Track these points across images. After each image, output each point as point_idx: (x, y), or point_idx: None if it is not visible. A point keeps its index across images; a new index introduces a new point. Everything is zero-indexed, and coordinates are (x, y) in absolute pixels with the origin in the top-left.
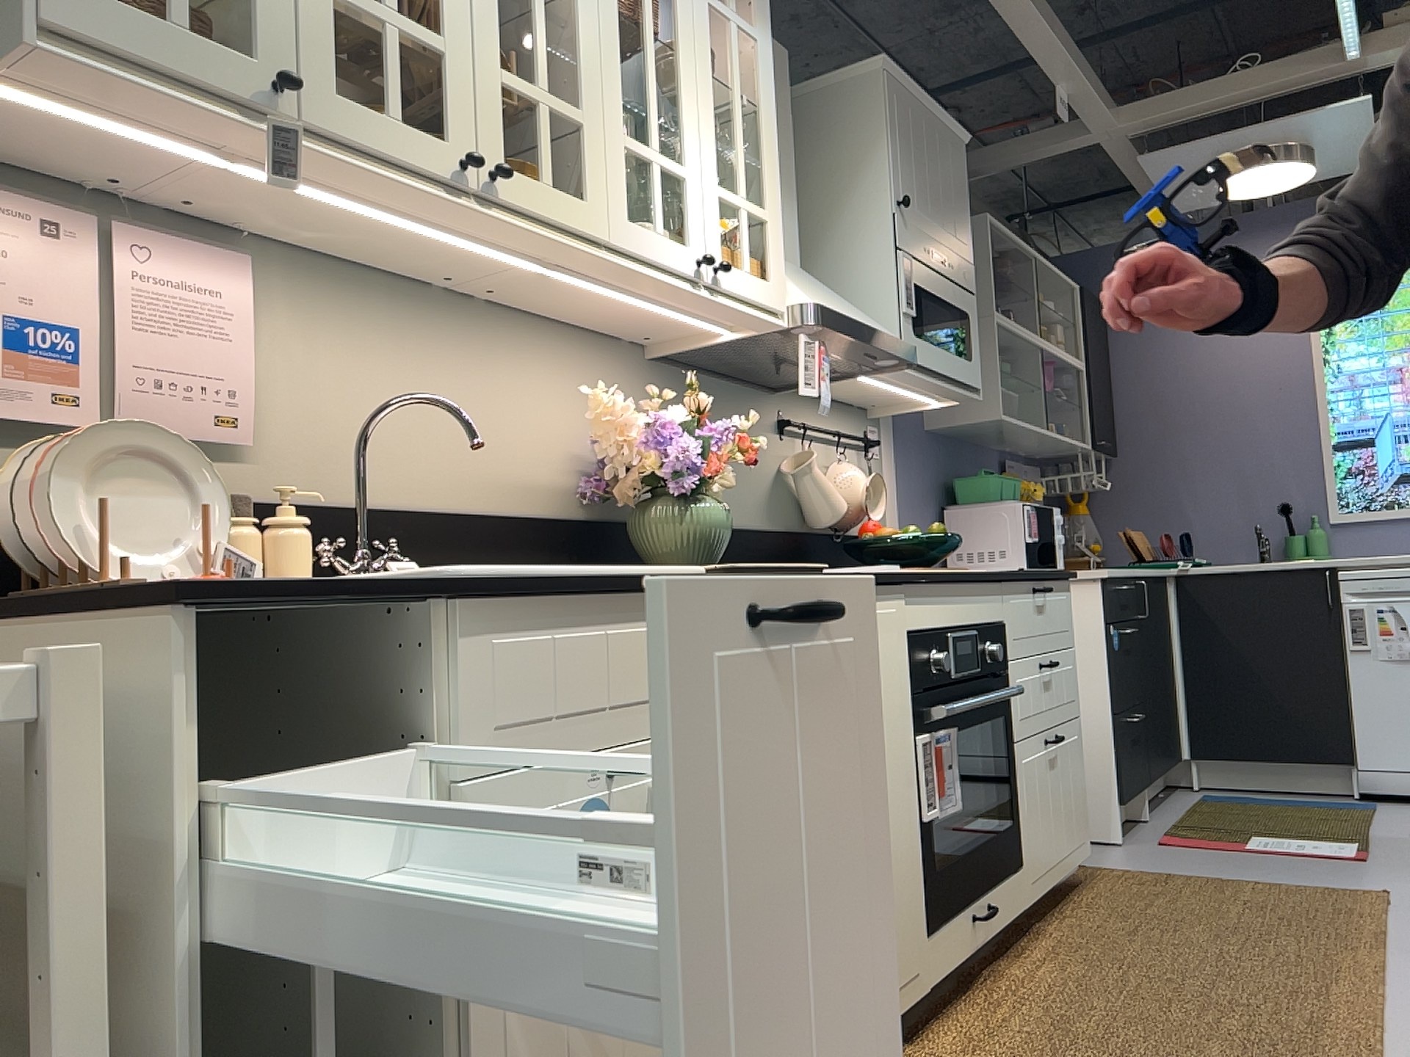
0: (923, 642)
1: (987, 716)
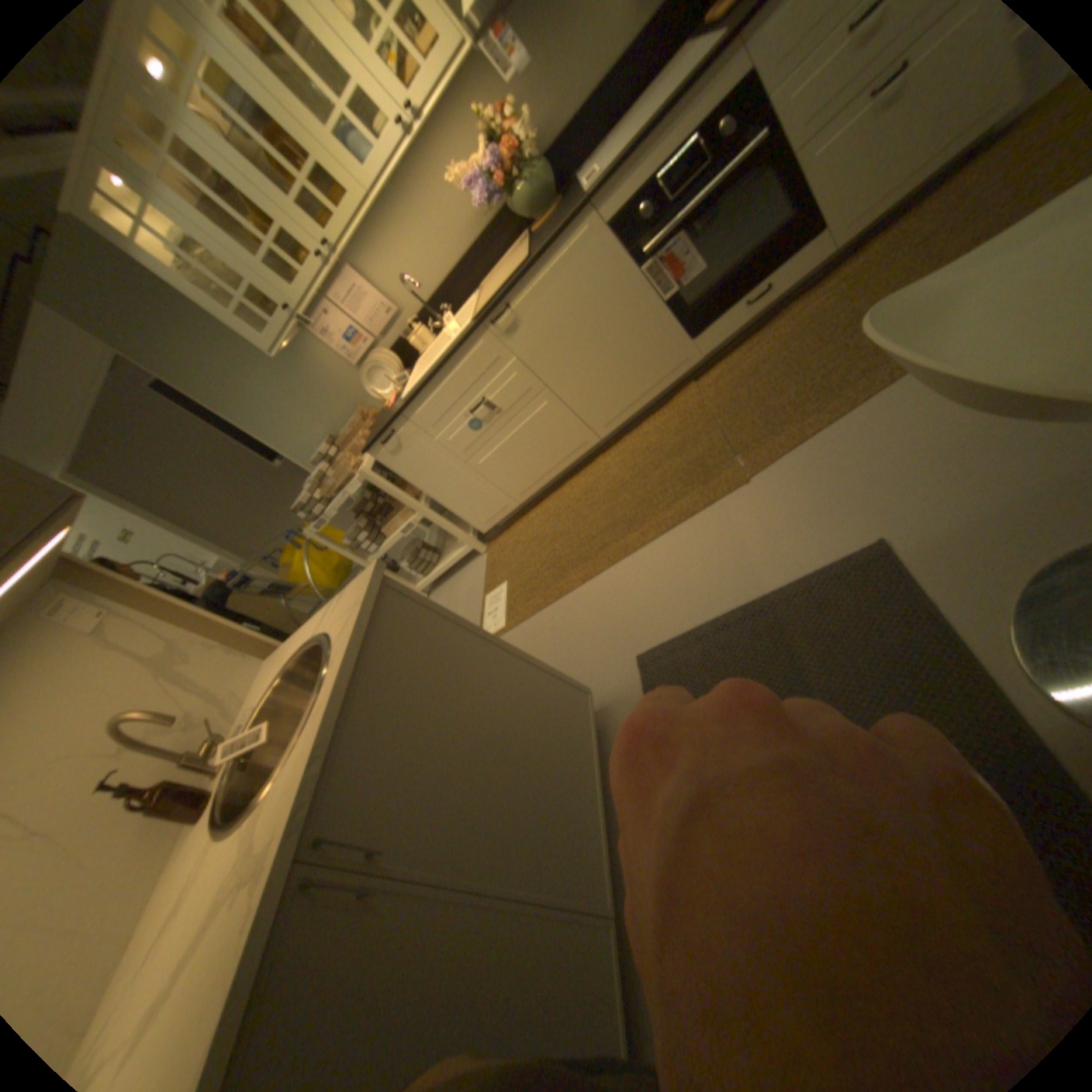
0: (626, 211)
1: (739, 174)
